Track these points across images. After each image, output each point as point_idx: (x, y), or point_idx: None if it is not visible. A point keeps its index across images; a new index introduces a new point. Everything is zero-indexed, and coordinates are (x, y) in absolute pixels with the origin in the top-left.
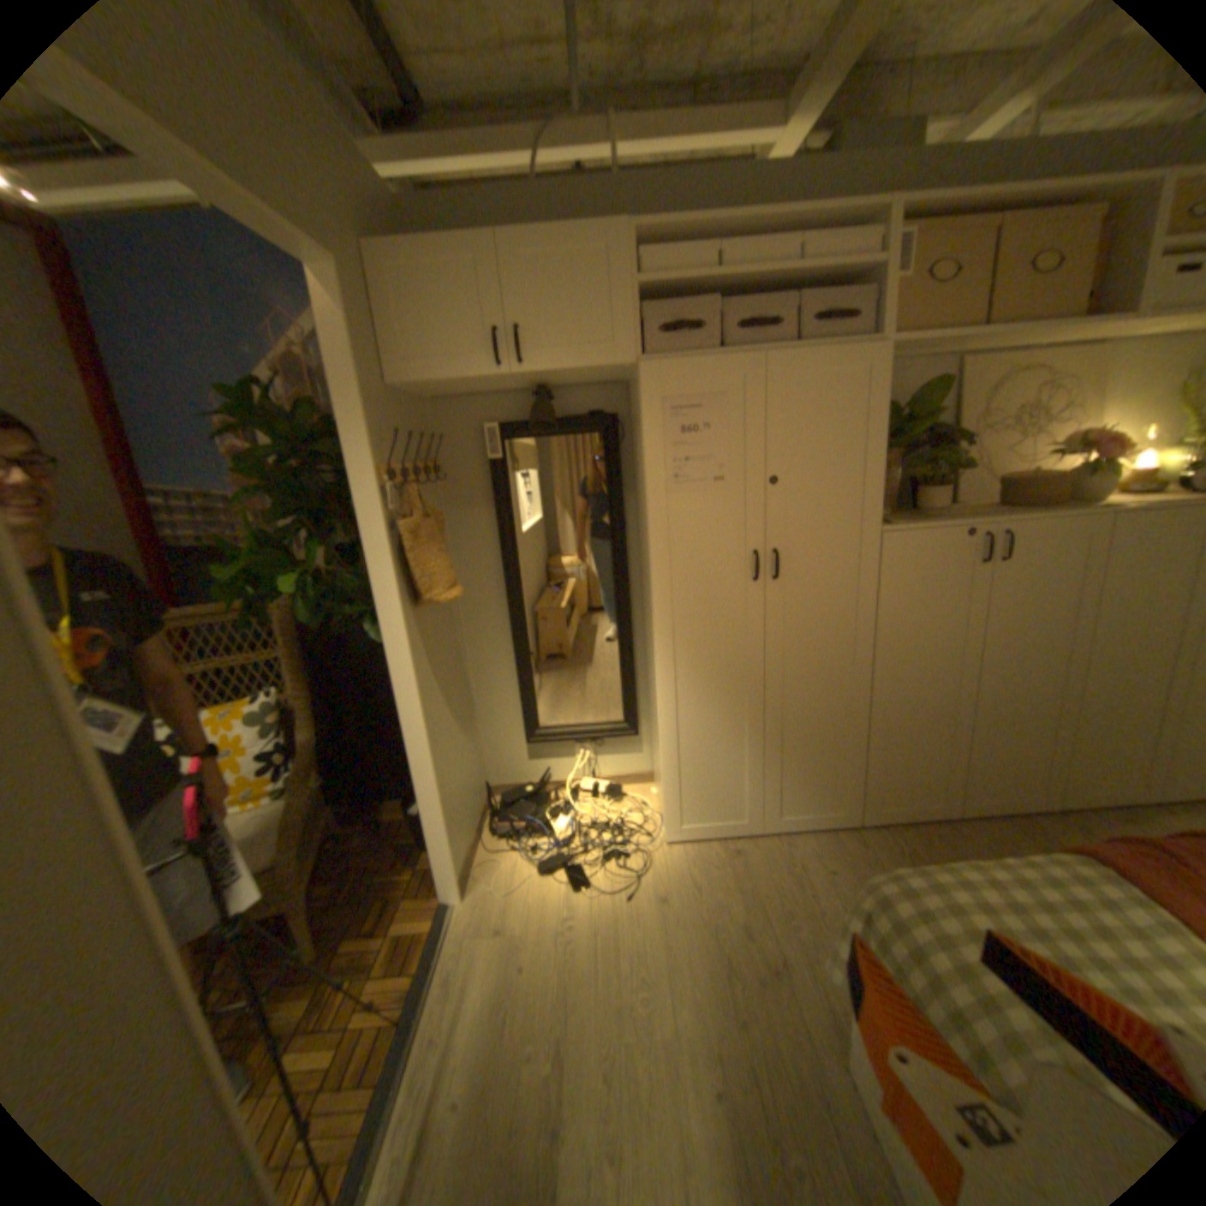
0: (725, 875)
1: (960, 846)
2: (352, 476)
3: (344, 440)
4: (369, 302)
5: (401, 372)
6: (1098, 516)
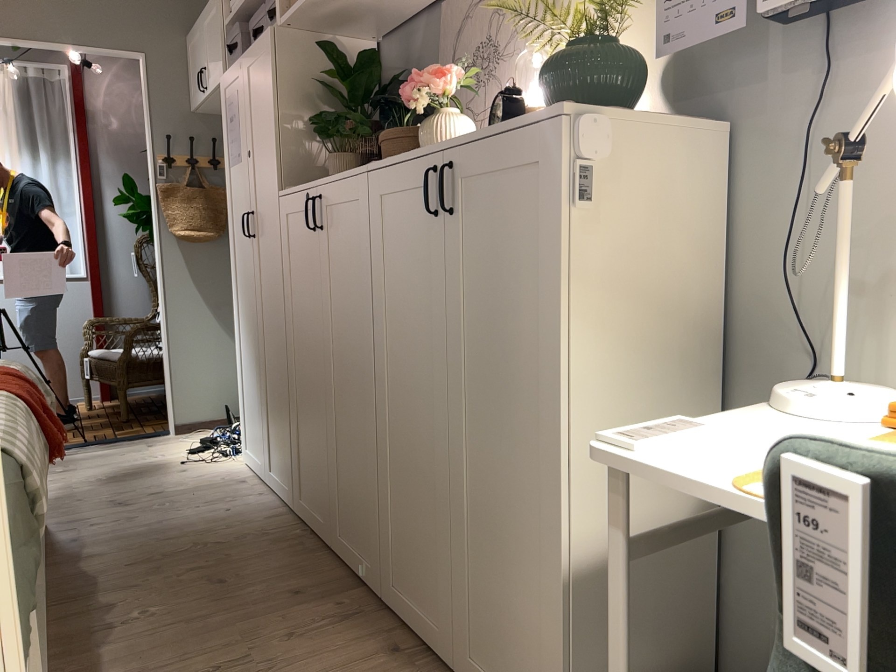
0: (216, 481)
1: (290, 555)
2: (148, 159)
3: (146, 140)
4: (186, 67)
5: (192, 102)
6: (359, 174)
